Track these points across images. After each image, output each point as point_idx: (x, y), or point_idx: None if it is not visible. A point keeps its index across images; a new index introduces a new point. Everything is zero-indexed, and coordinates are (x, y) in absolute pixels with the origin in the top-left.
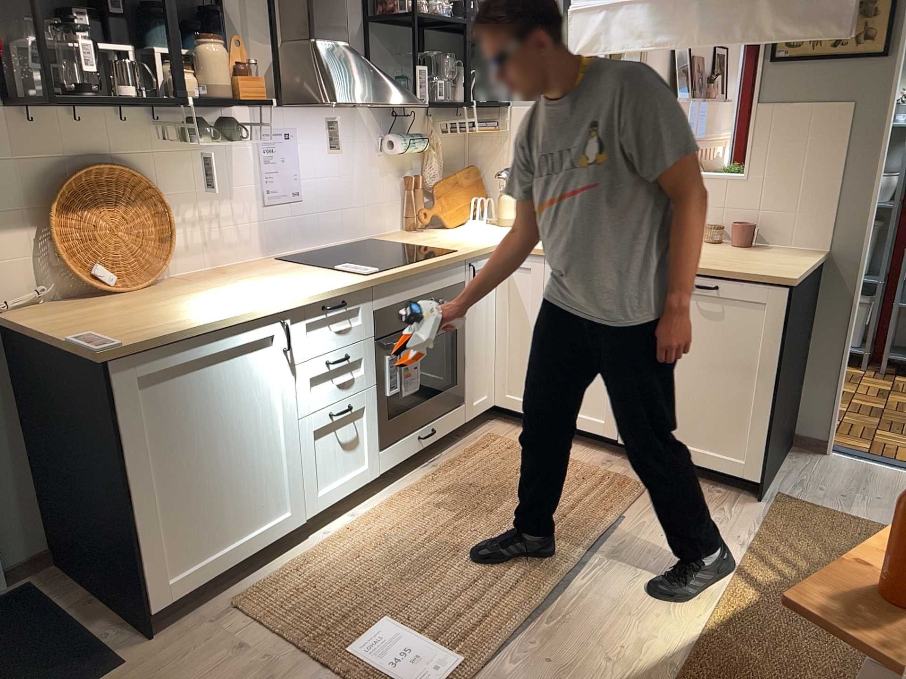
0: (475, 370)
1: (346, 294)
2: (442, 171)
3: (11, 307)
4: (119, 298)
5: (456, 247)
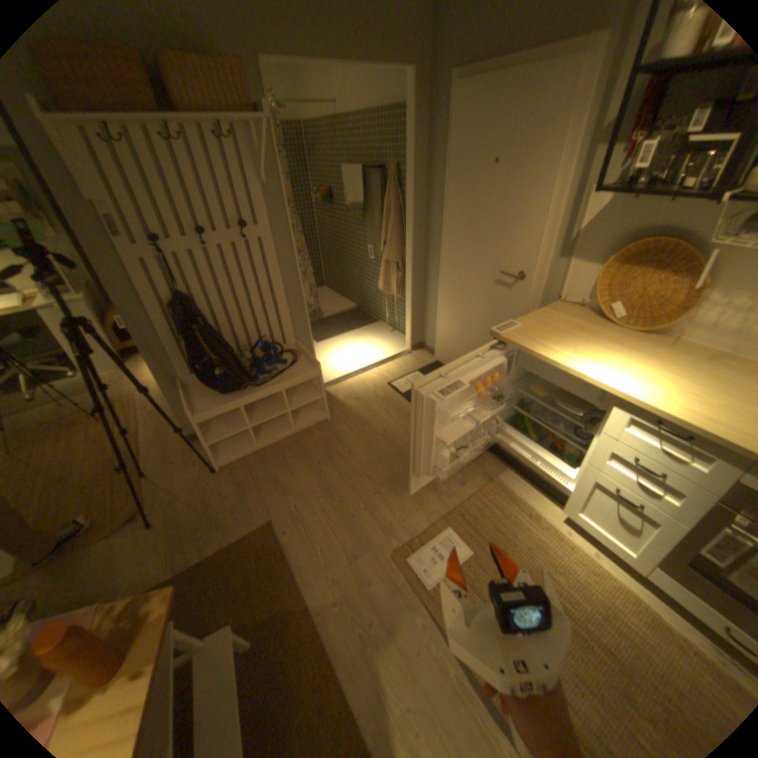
0: None
1: (699, 434)
2: None
3: (567, 299)
4: (606, 325)
5: None
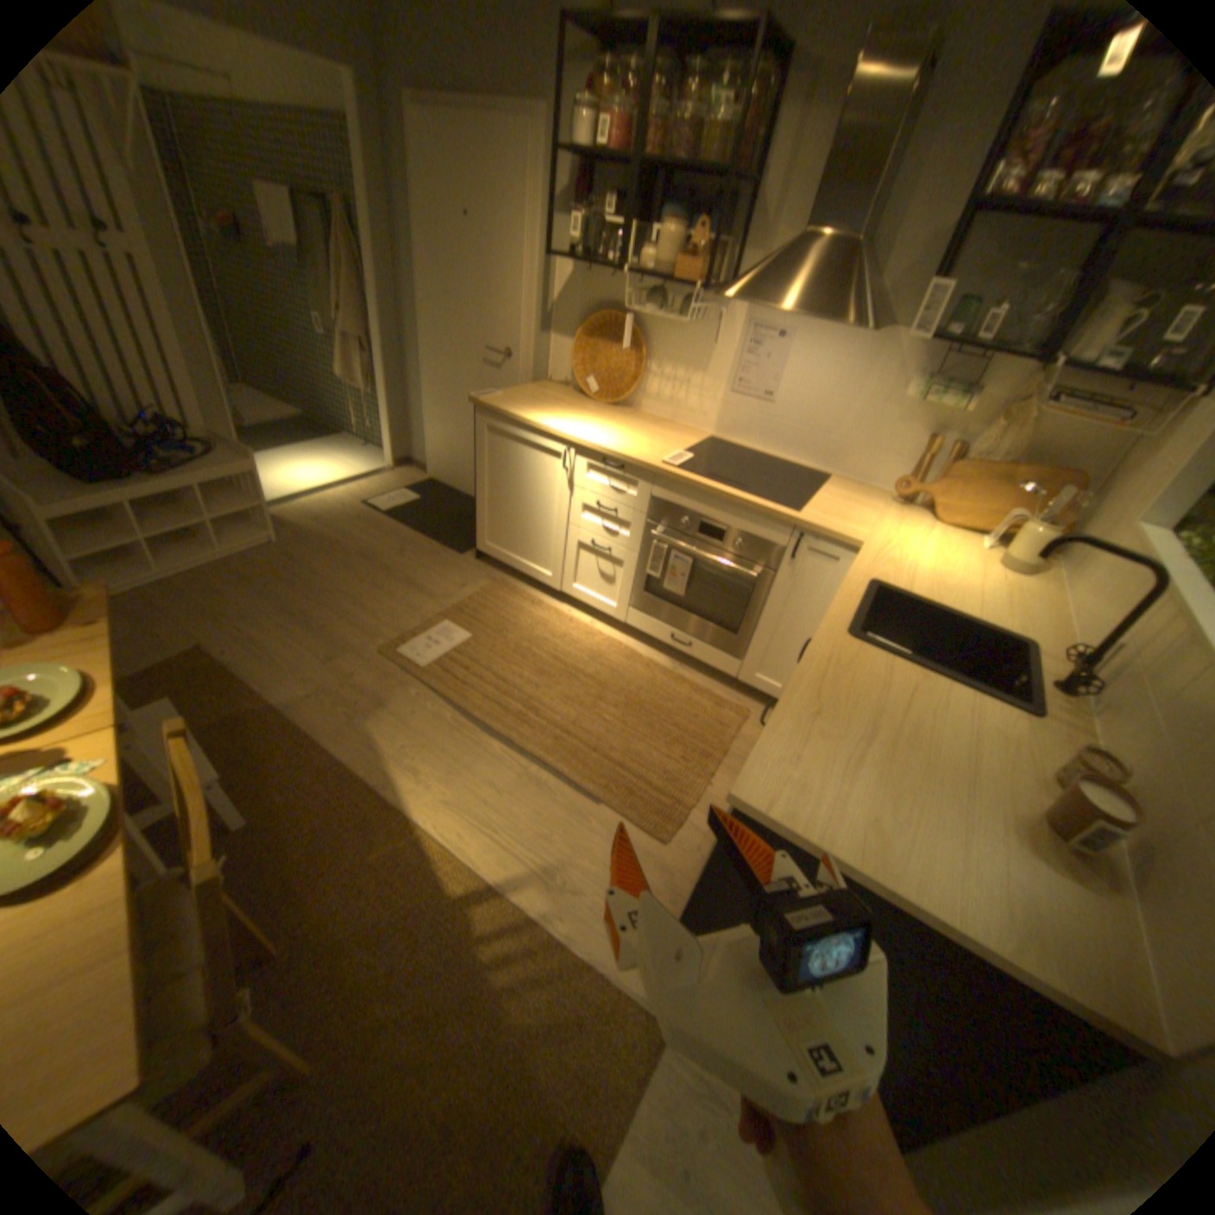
0: (771, 646)
1: (624, 463)
2: (1015, 457)
3: (553, 381)
4: (583, 401)
5: (819, 515)
